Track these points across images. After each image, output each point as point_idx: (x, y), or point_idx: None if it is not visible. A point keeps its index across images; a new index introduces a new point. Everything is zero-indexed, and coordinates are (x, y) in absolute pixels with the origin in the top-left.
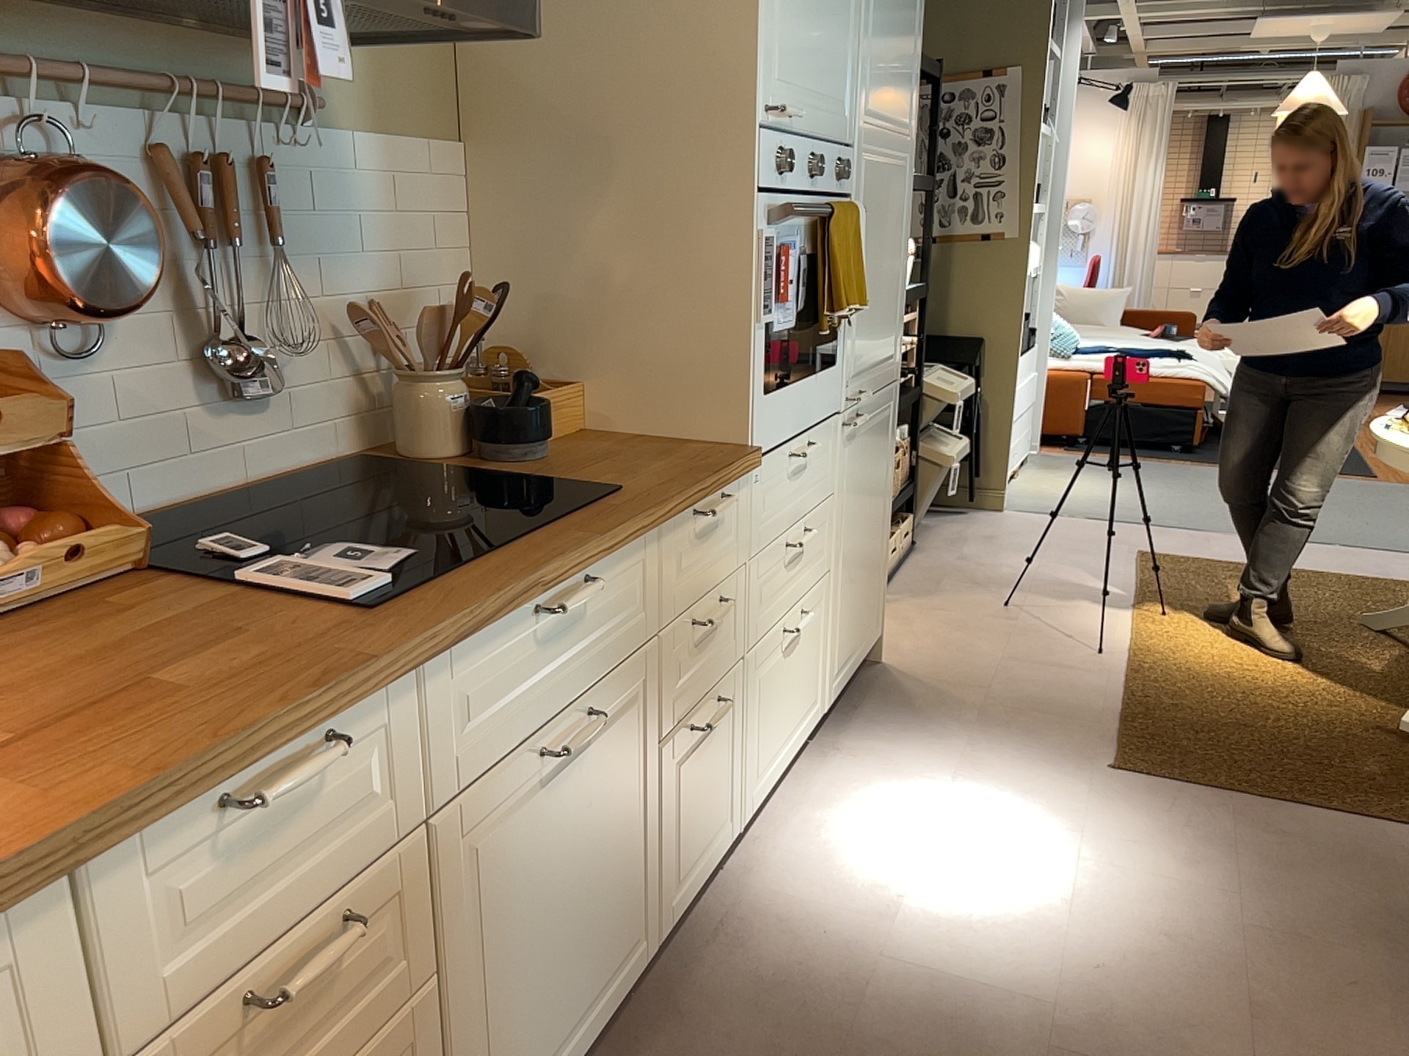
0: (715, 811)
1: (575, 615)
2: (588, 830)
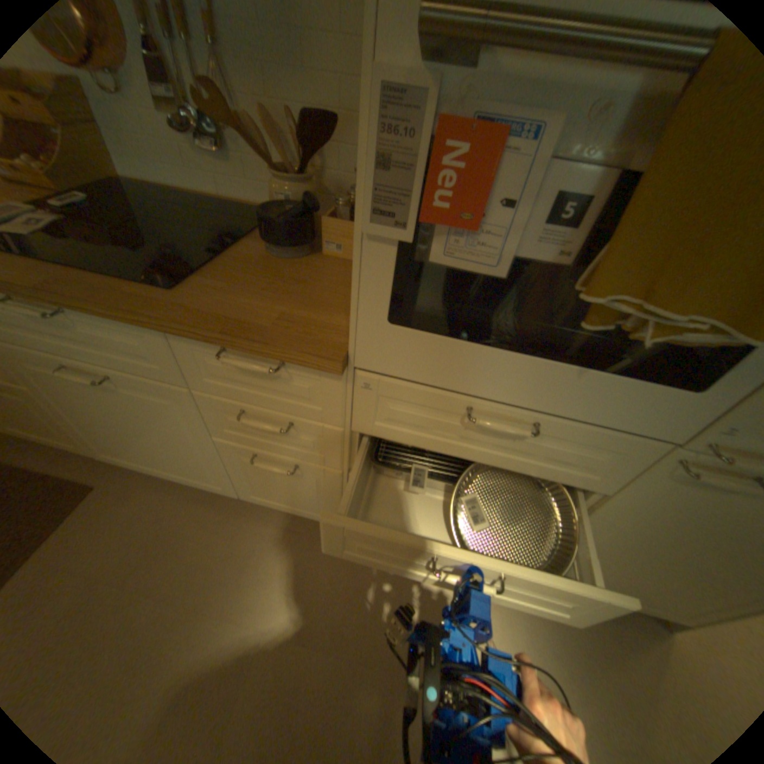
0: (301, 502)
1: (62, 323)
2: (135, 421)
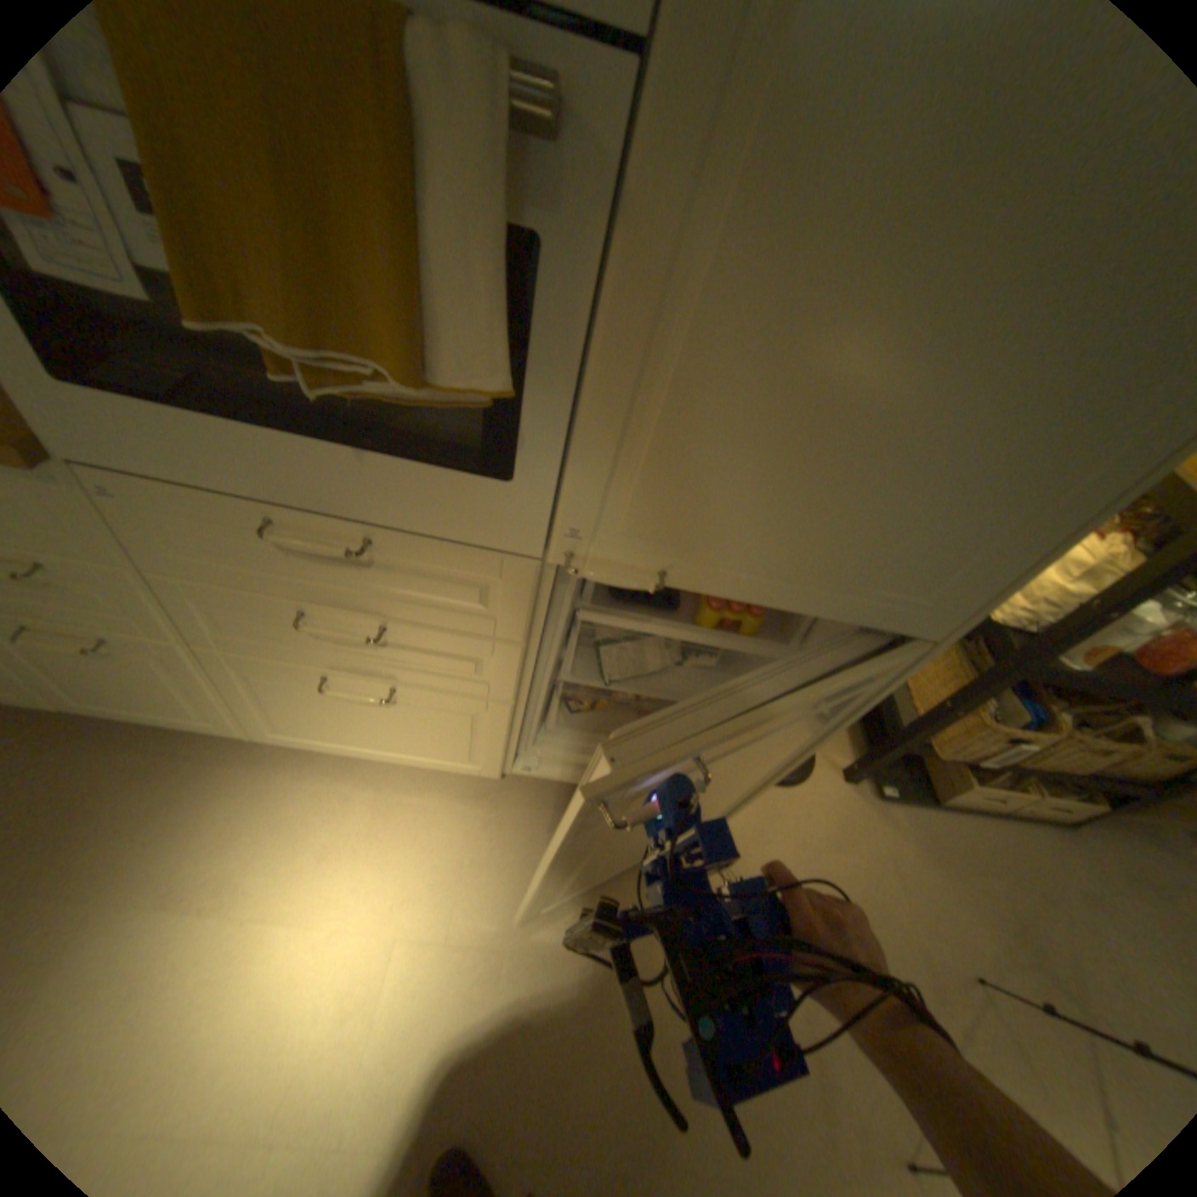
0: (155, 706)
1: None
2: None
